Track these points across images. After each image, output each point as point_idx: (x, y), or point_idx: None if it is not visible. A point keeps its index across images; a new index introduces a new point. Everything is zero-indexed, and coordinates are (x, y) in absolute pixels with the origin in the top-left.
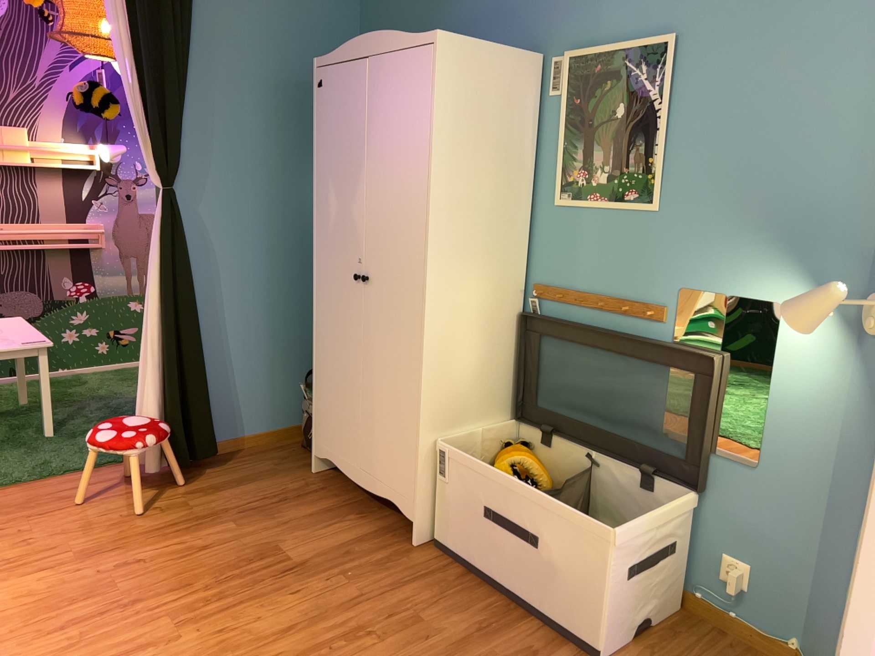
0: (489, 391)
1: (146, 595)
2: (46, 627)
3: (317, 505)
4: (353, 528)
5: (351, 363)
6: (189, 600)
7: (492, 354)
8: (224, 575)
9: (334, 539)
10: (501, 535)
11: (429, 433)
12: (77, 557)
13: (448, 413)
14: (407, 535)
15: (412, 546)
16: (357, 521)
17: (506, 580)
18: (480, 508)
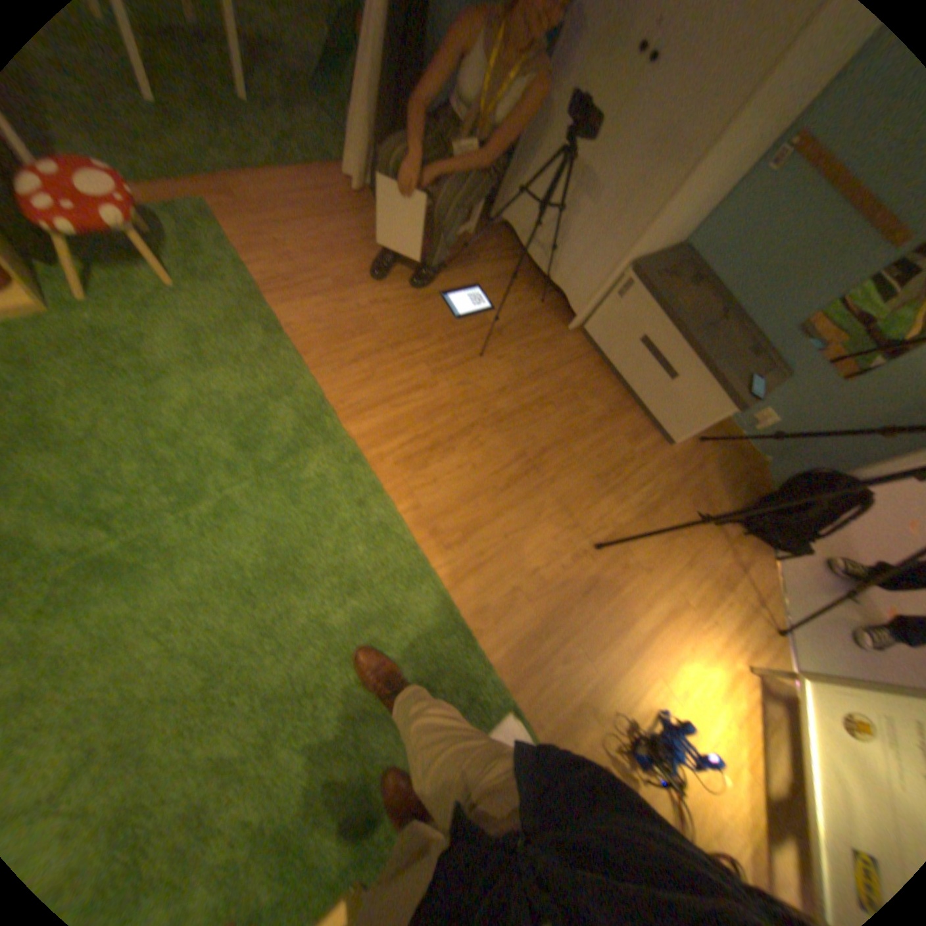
0: (682, 230)
1: (401, 340)
2: (343, 357)
3: (497, 269)
4: (526, 302)
5: (578, 154)
6: (432, 352)
7: (710, 199)
8: (449, 332)
9: (515, 311)
10: (645, 361)
11: (629, 265)
12: (336, 288)
13: (648, 248)
14: (562, 319)
15: (566, 332)
16: (527, 296)
17: (629, 383)
18: (639, 337)
